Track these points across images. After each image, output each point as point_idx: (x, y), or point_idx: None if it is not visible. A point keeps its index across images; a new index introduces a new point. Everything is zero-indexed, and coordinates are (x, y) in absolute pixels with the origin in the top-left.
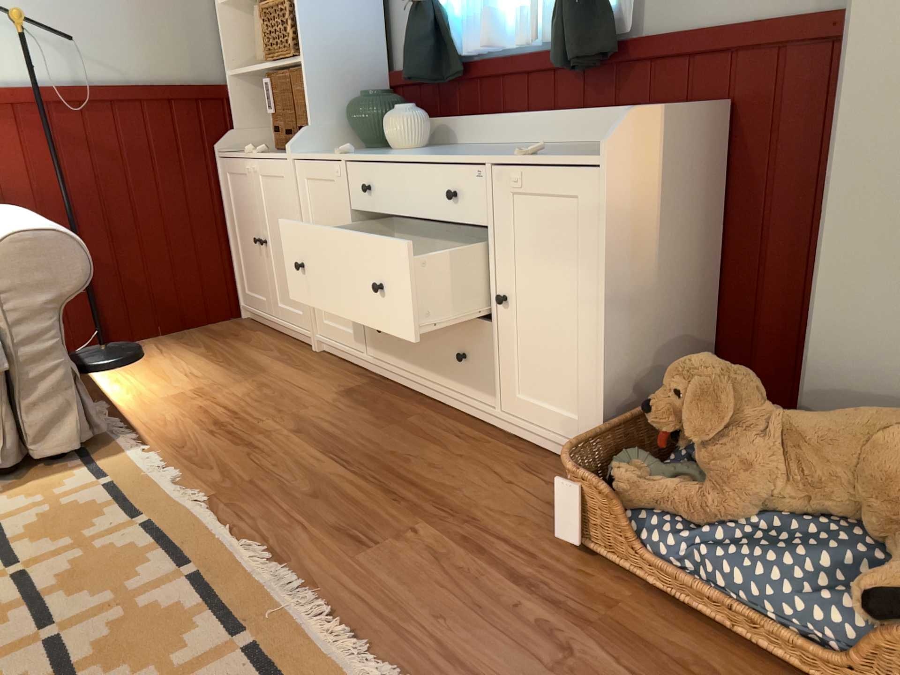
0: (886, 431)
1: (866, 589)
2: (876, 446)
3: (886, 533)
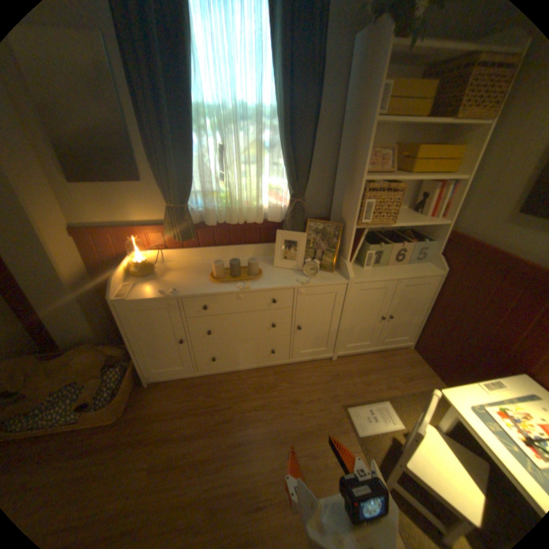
0: (73, 359)
1: (78, 404)
2: (72, 365)
3: (84, 383)
